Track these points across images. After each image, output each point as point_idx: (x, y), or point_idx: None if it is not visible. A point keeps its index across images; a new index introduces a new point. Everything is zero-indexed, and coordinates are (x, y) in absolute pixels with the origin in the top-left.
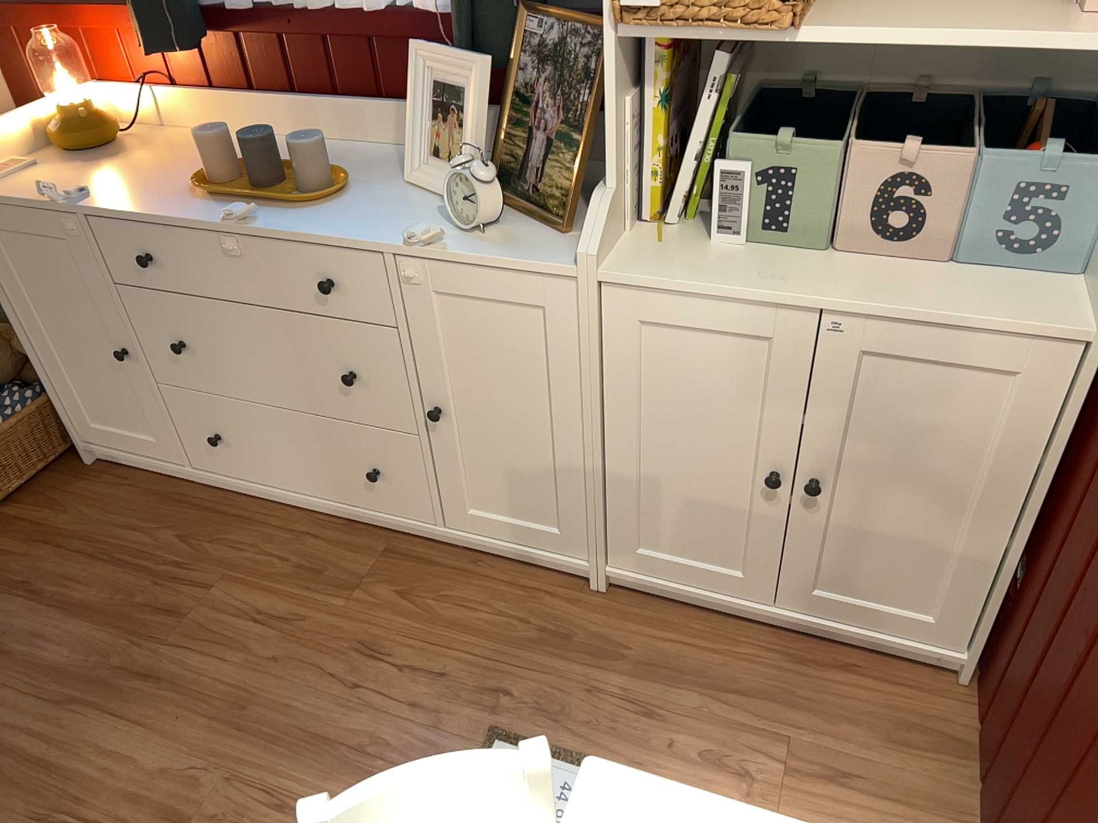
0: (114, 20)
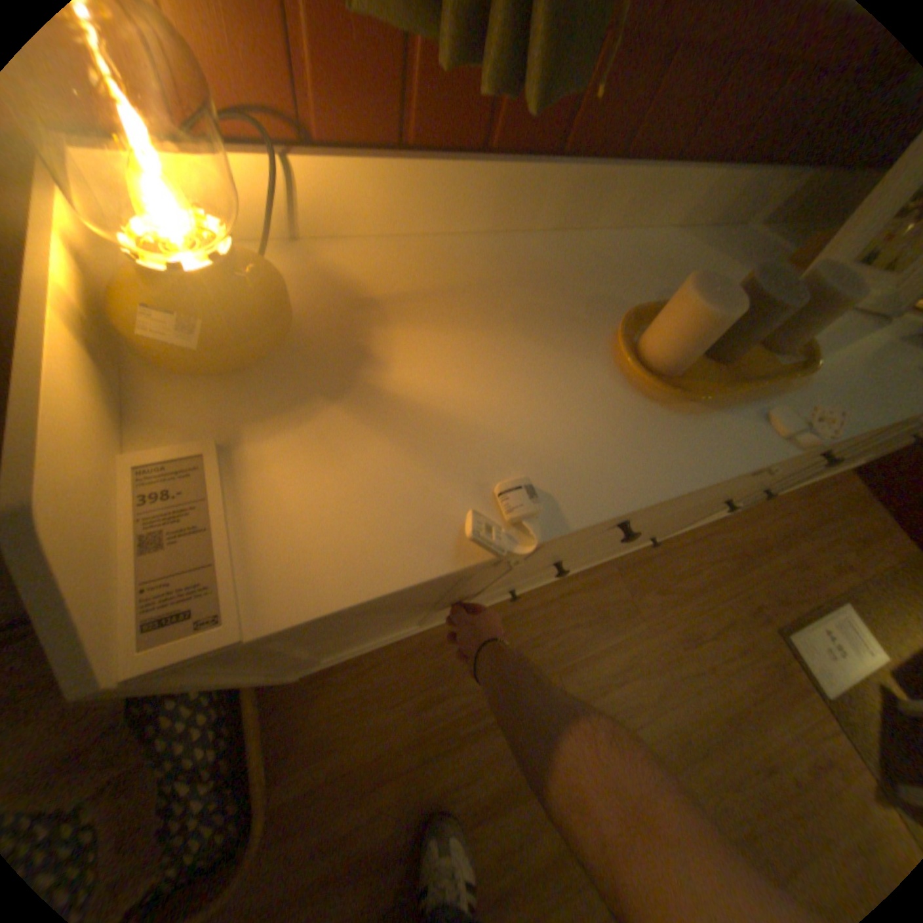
0: None
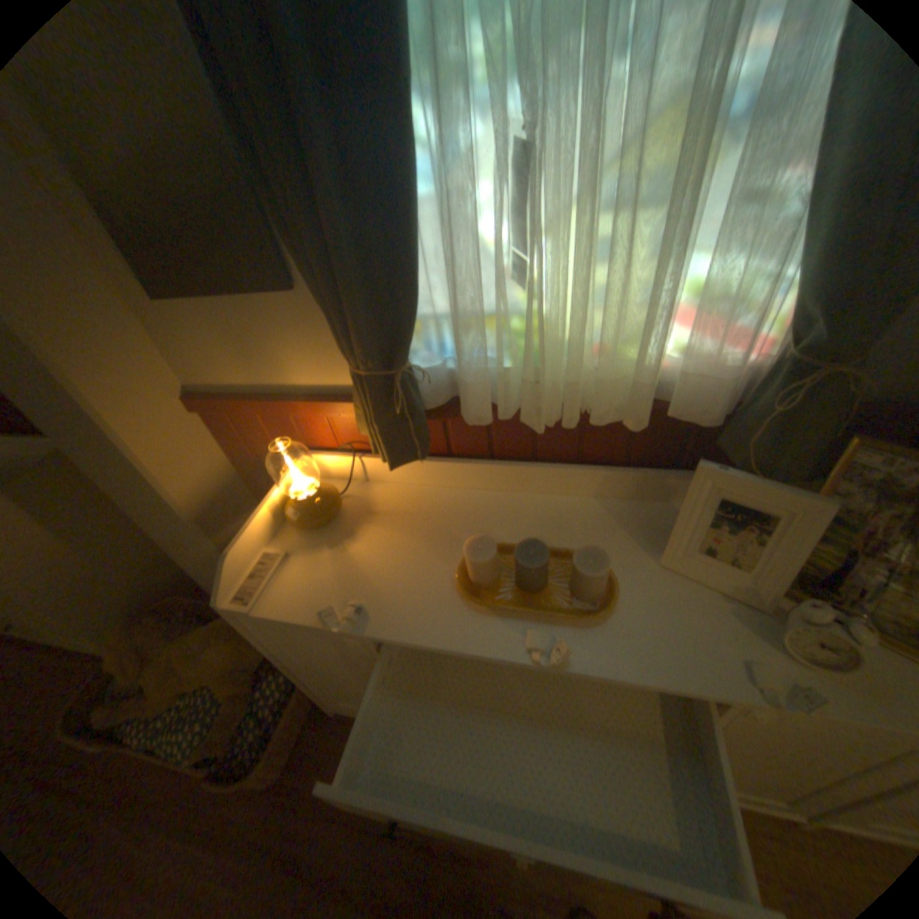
0: (326, 412)
